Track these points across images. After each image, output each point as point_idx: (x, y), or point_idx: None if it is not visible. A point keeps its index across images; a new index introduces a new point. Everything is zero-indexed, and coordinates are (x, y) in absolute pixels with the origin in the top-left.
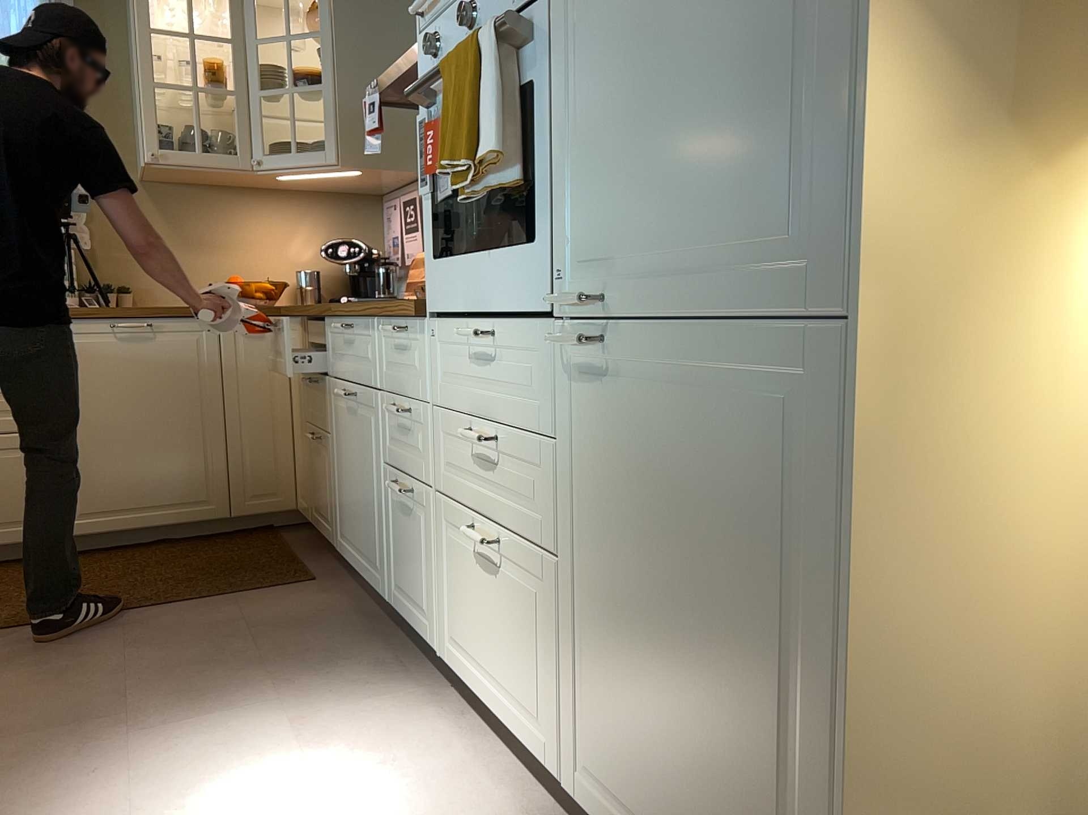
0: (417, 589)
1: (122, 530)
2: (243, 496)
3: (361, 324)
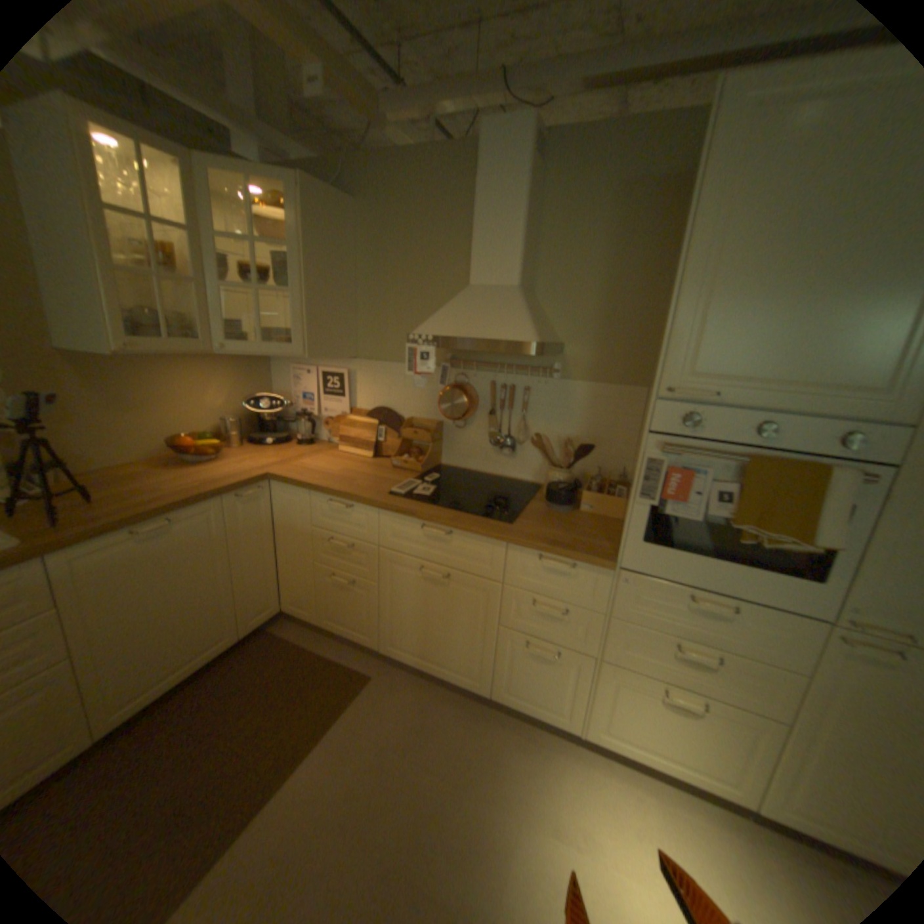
0: (550, 700)
1: (157, 698)
2: (247, 621)
3: (470, 536)
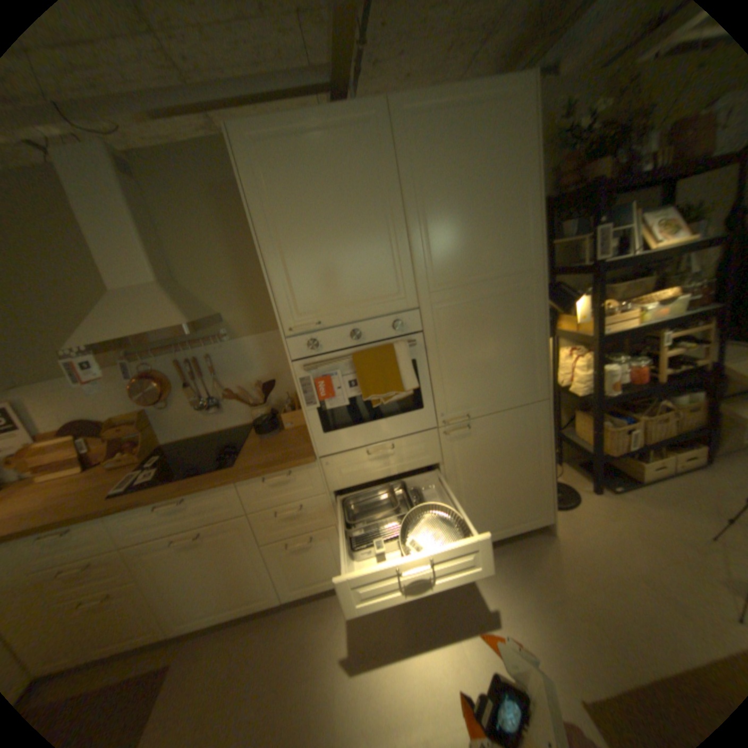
0: (322, 572)
1: None
2: None
3: (201, 494)
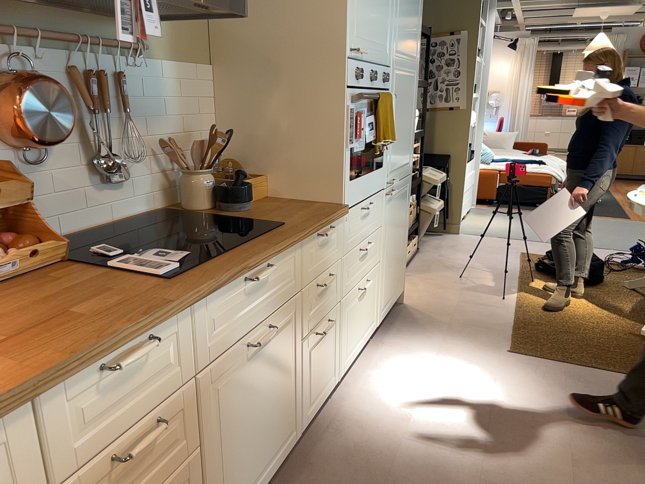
0: (327, 372)
1: None
2: None
3: (280, 257)
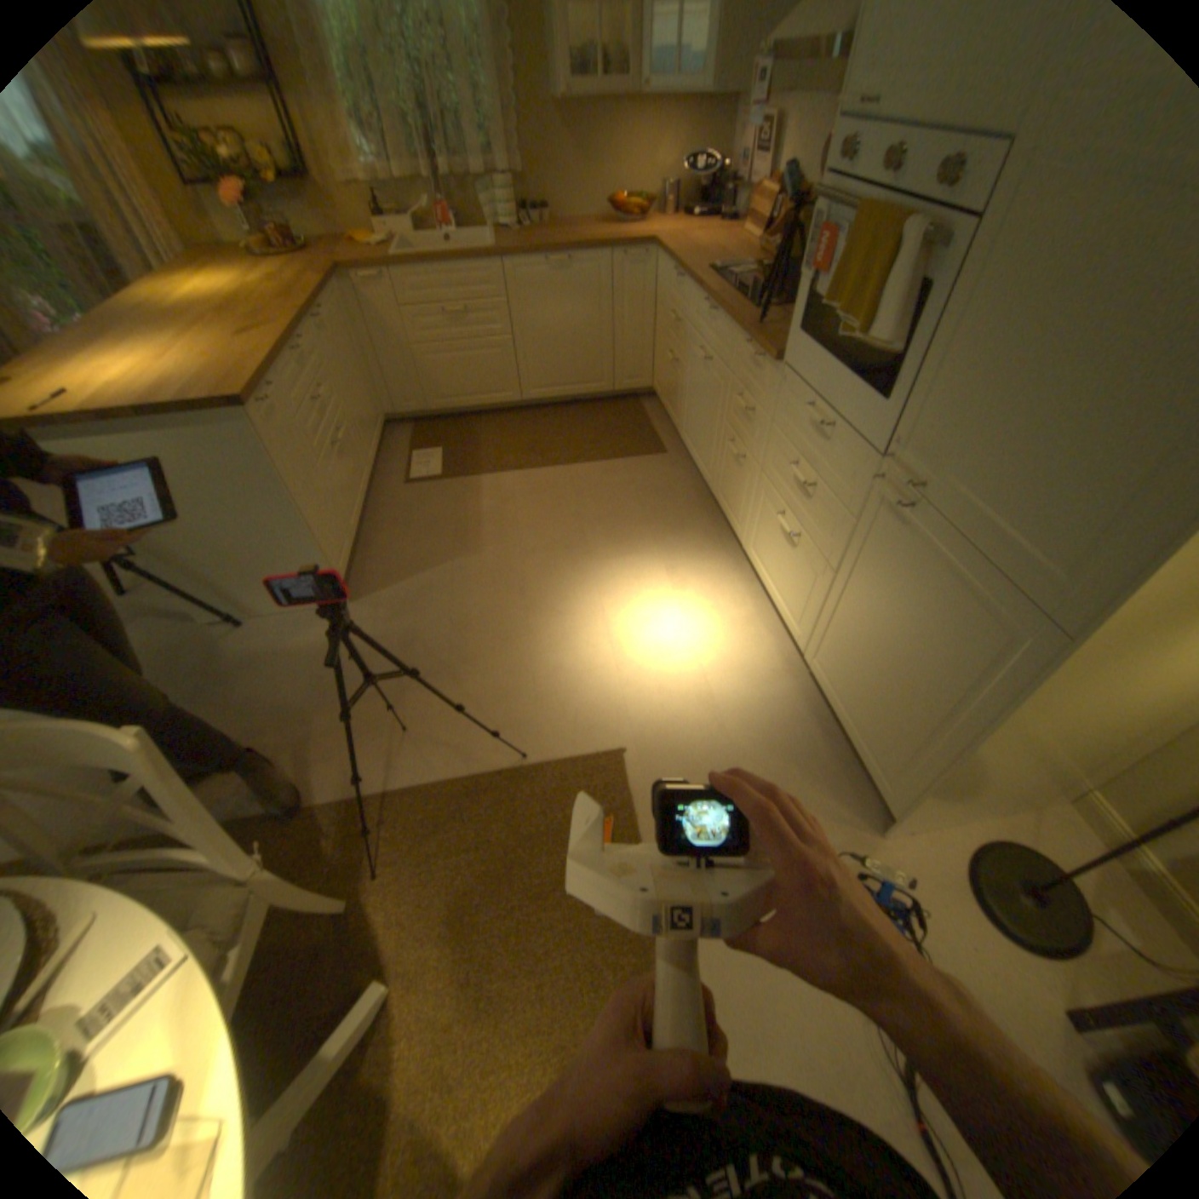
0: (733, 506)
1: (554, 398)
2: (620, 380)
3: (722, 317)
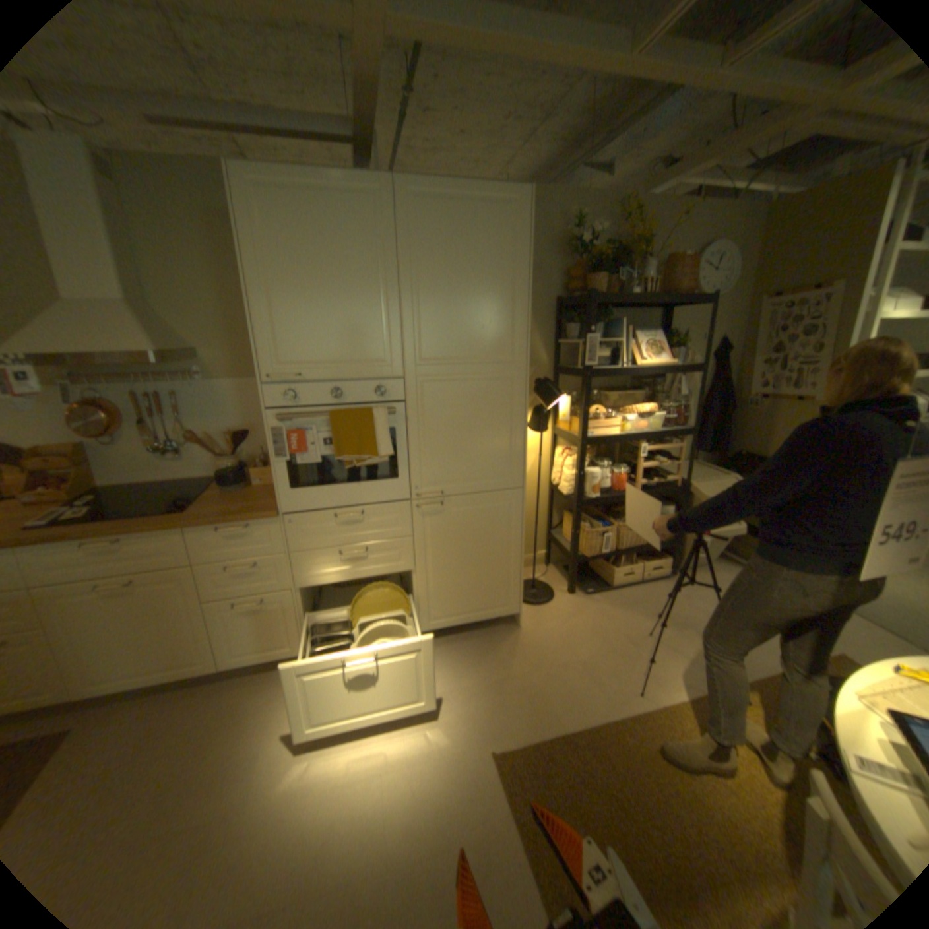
0: (268, 641)
1: None
2: None
3: (140, 537)
